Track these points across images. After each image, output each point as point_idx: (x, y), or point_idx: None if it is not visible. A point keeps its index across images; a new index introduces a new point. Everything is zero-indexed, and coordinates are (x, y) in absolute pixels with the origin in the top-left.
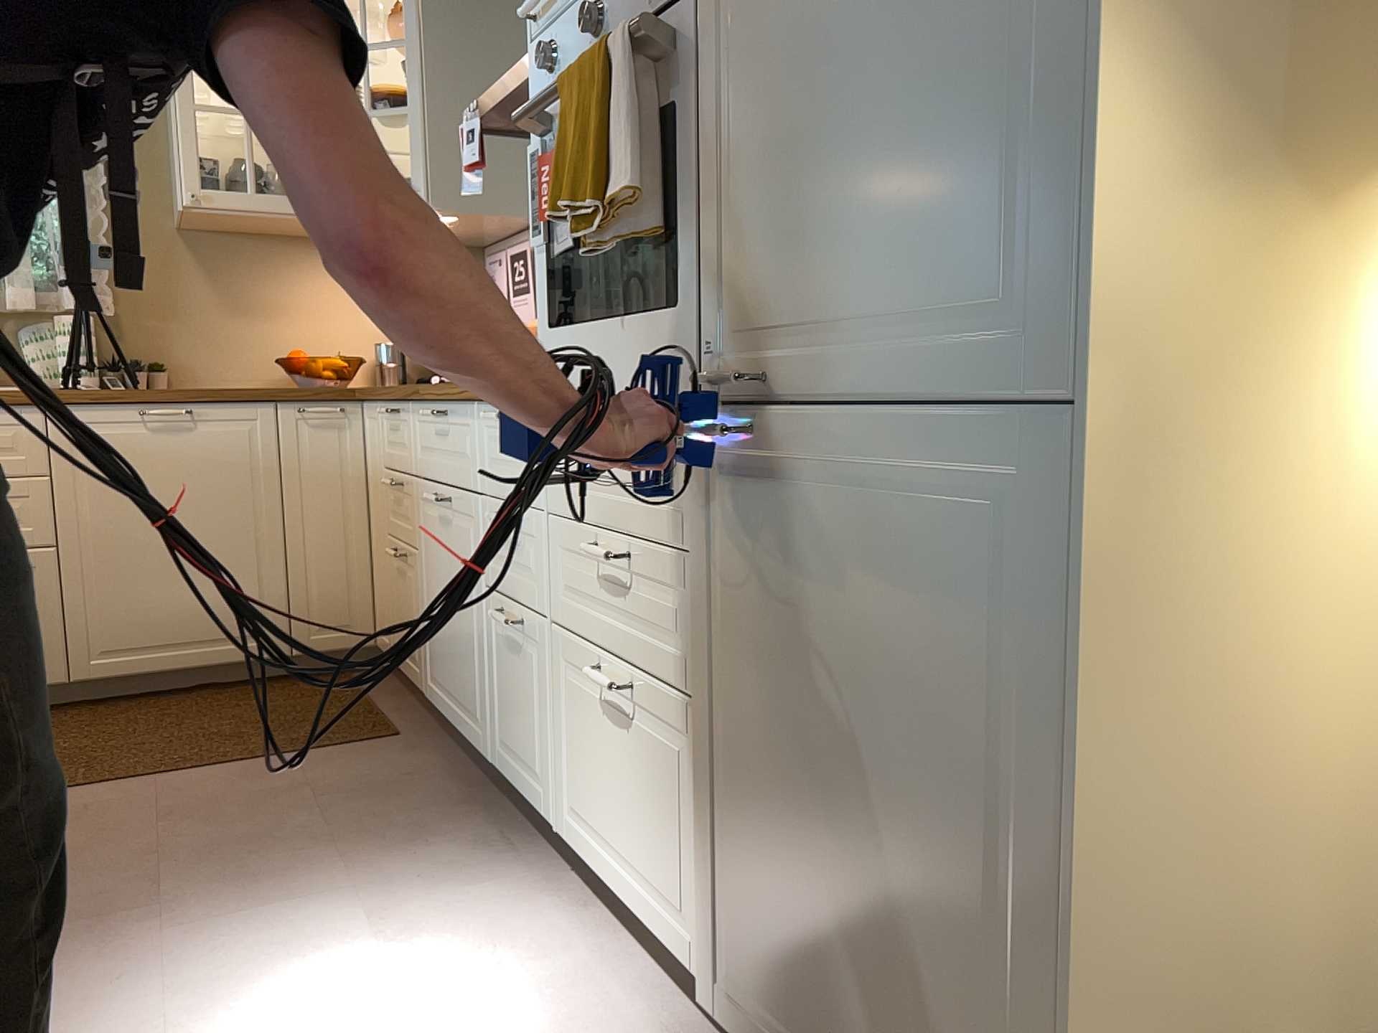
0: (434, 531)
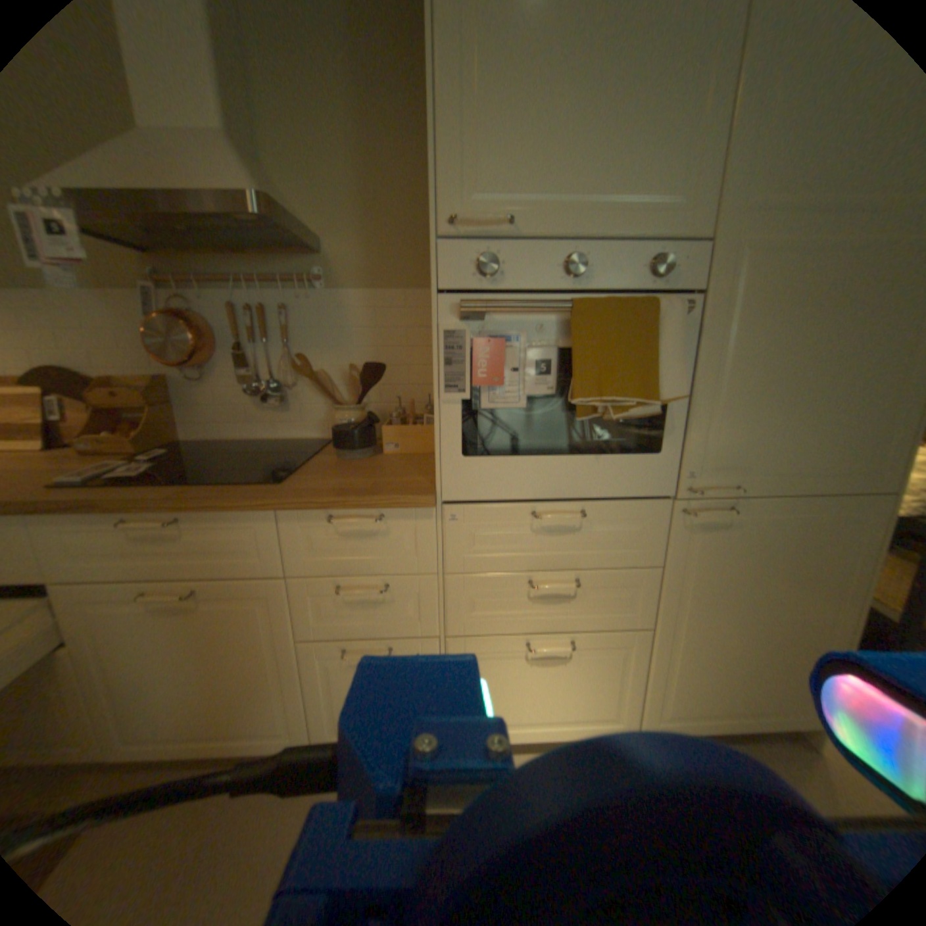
0: (130, 626)
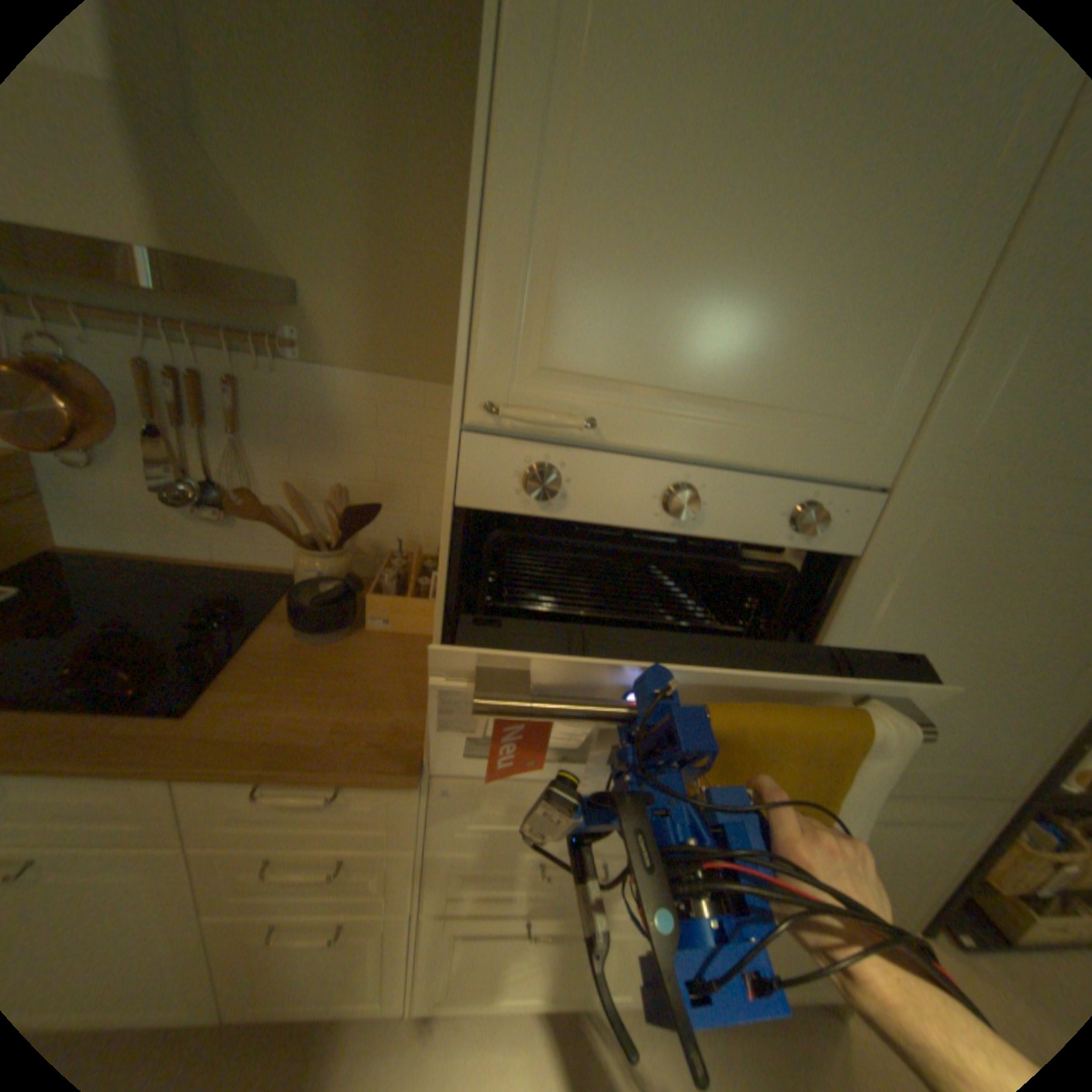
0: None
